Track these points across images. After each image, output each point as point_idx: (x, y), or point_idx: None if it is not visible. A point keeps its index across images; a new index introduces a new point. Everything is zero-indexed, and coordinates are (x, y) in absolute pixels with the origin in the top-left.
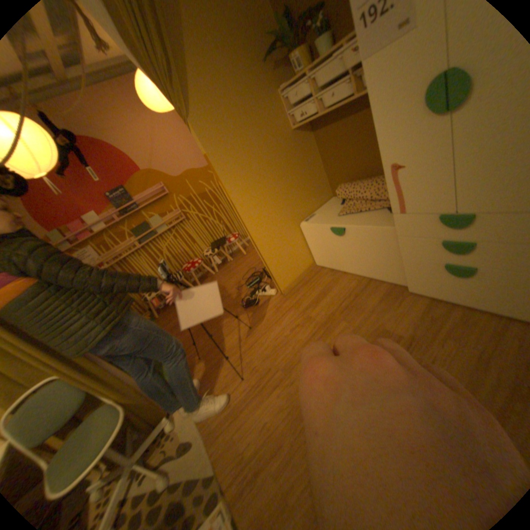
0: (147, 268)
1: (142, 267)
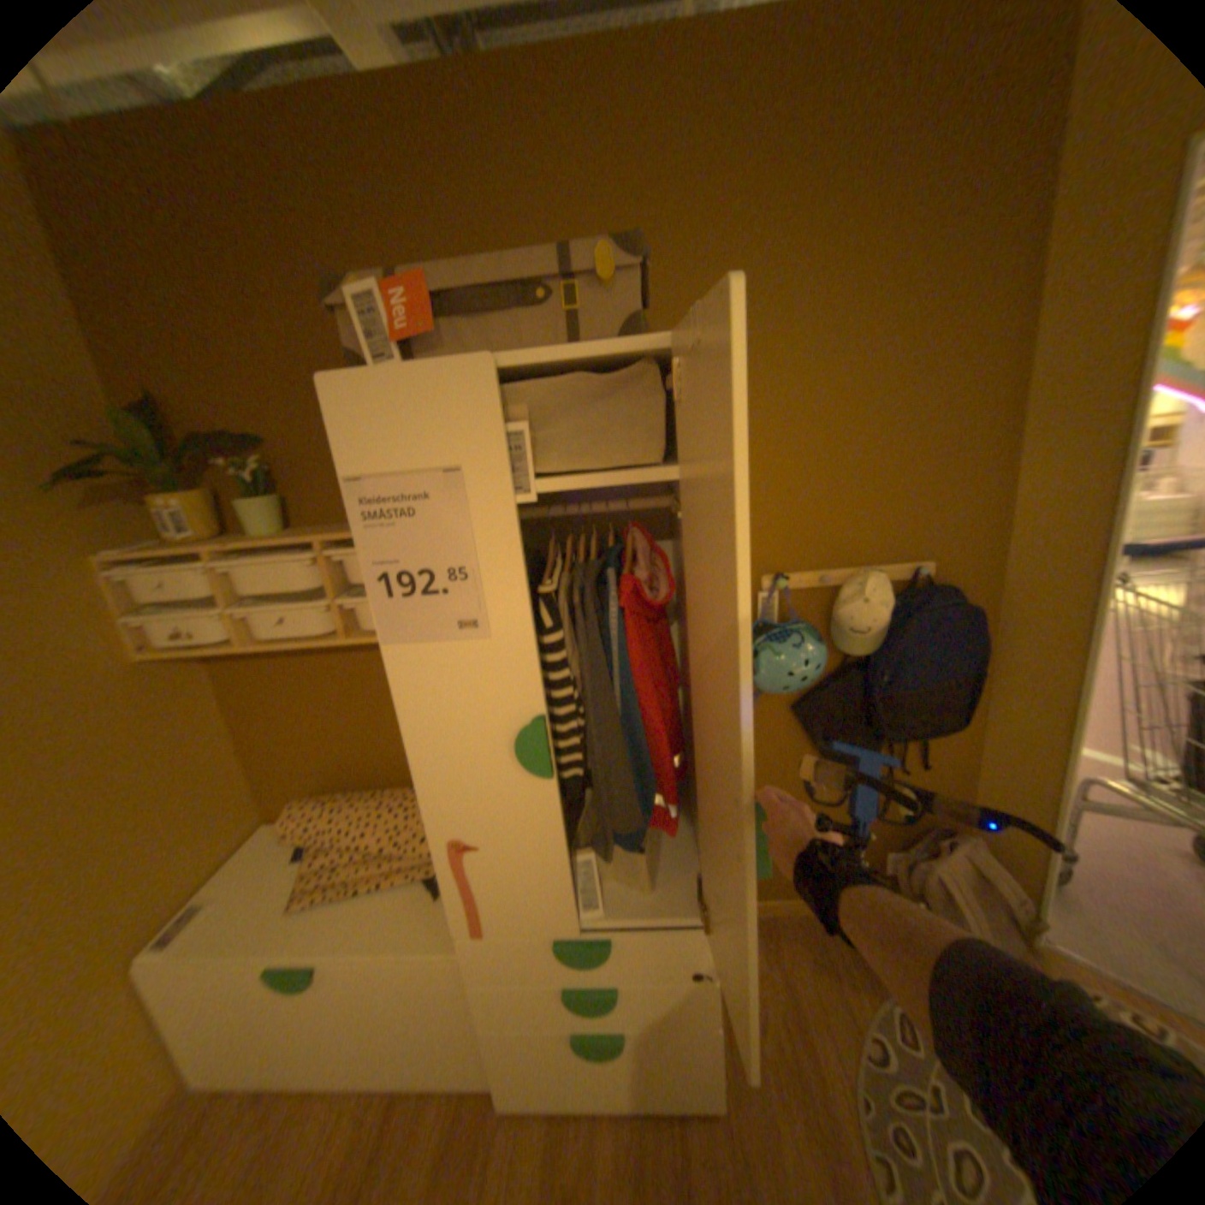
0: None
1: None
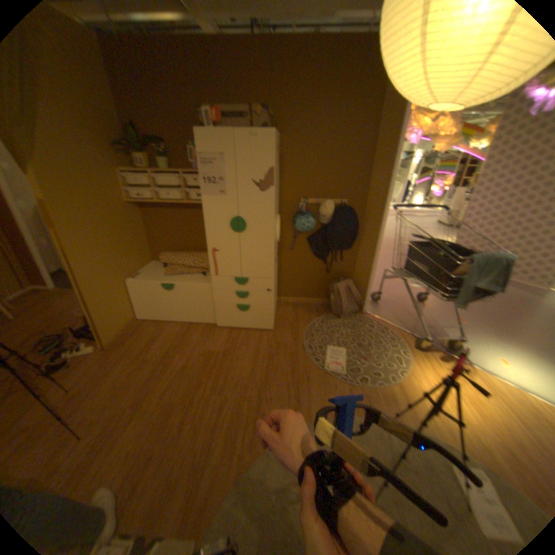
0: None
1: None
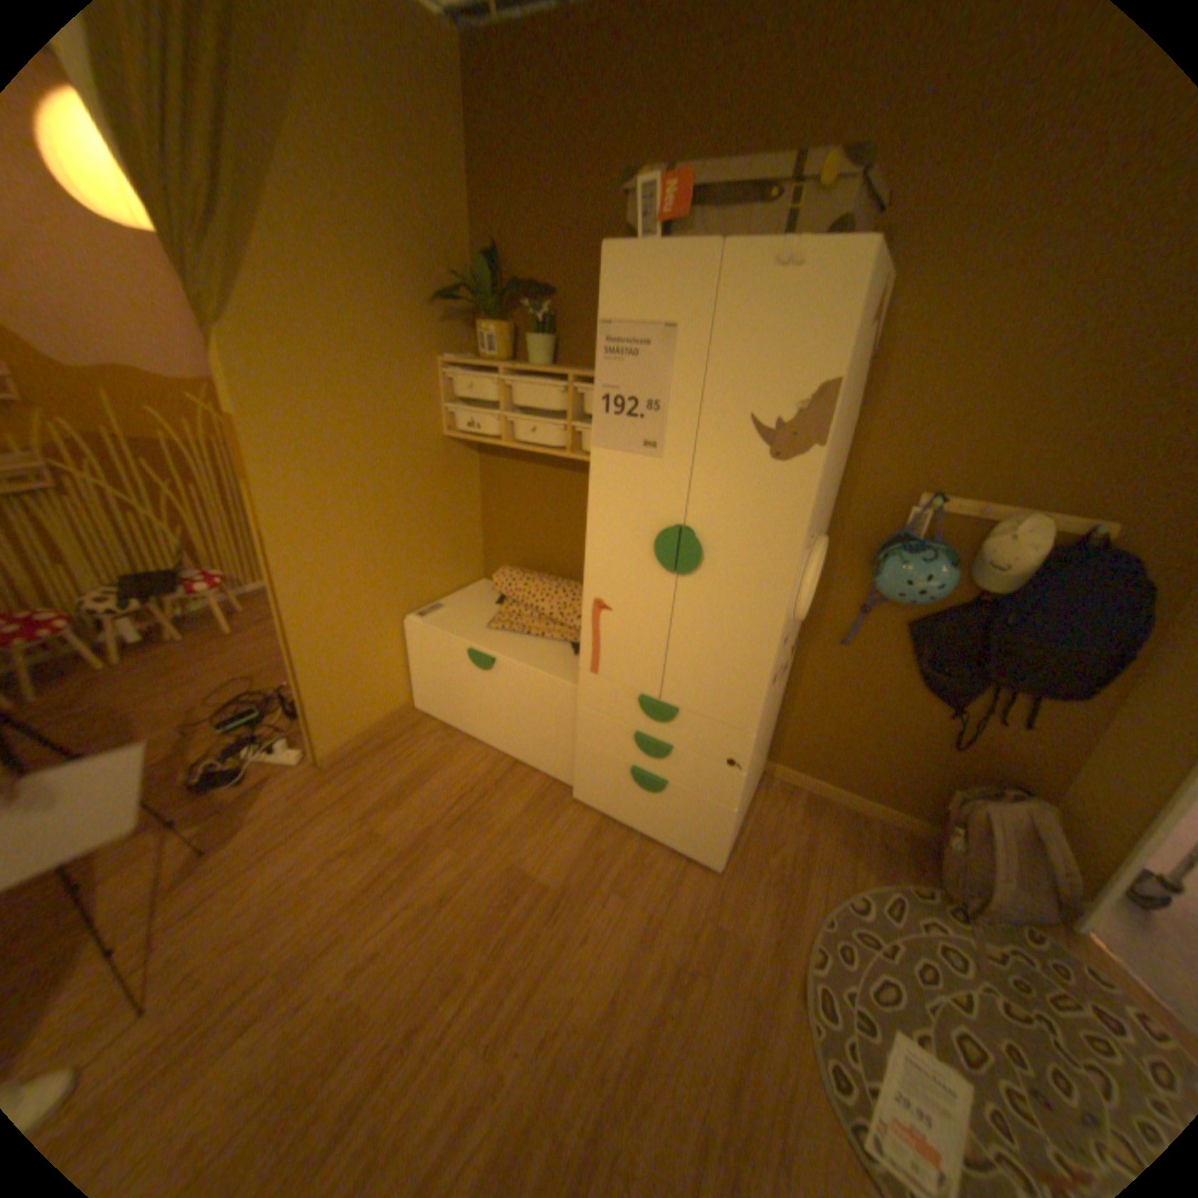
0: None
1: None
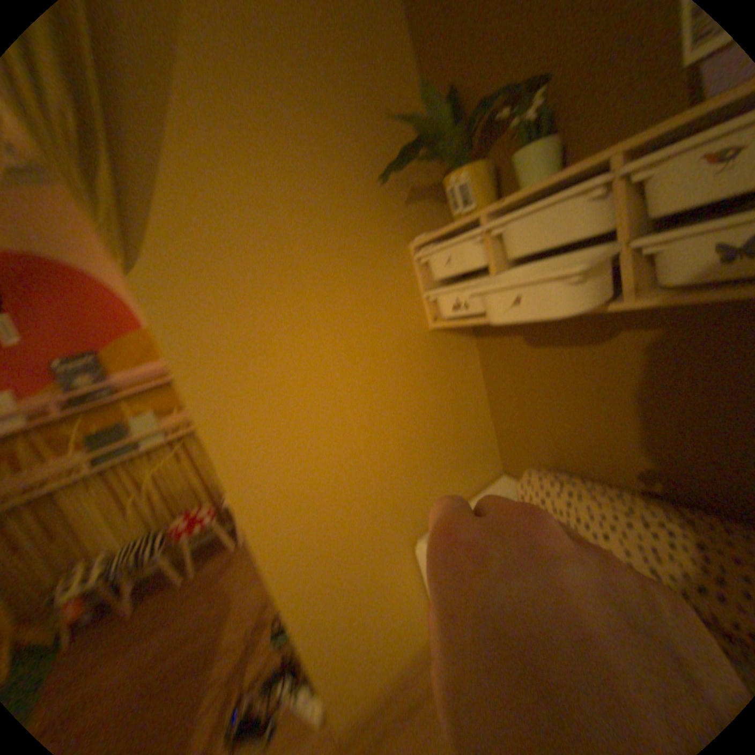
0: (97, 513)
1: (86, 510)
